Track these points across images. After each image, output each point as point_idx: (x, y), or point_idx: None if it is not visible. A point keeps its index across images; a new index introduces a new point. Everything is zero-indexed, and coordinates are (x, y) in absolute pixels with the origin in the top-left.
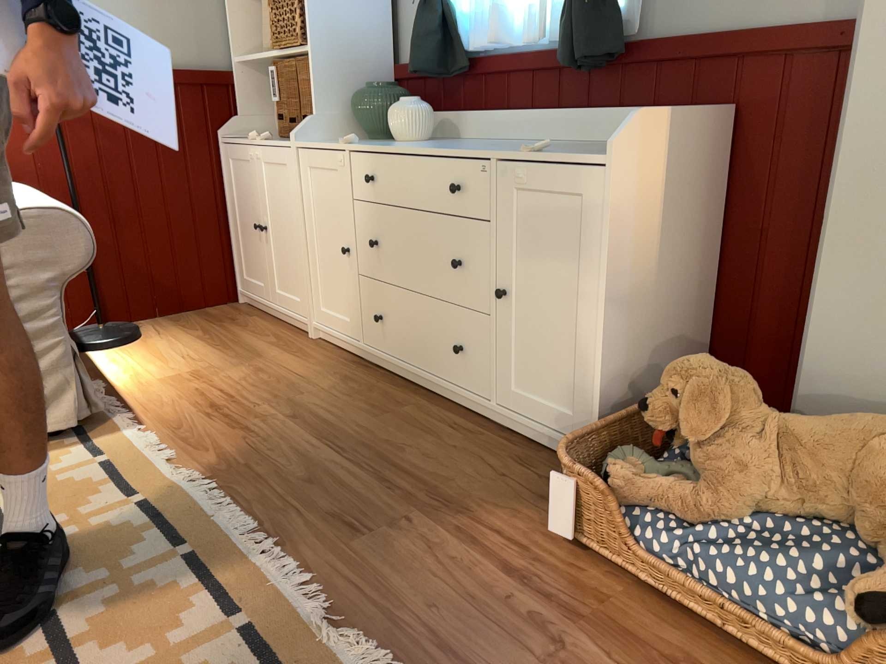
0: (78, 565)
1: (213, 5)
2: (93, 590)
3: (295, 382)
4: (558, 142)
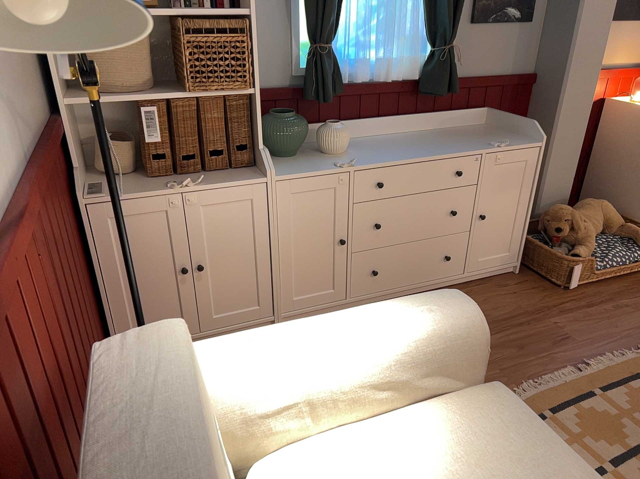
0: (620, 435)
1: None
2: (639, 426)
3: None
4: (409, 132)
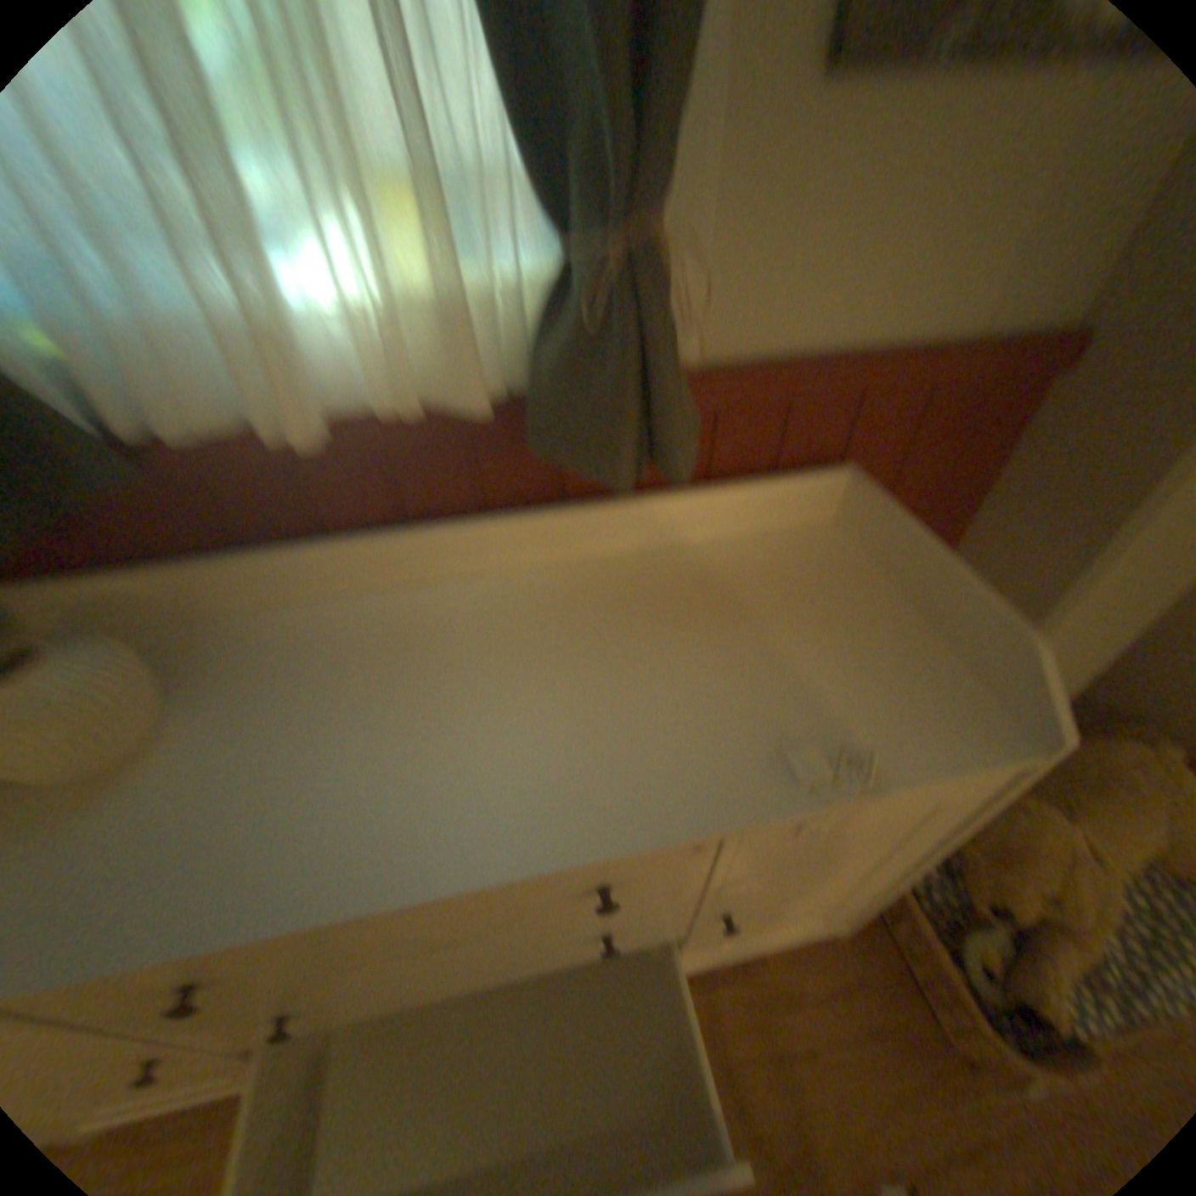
0: None
1: None
2: None
3: None
4: (528, 565)
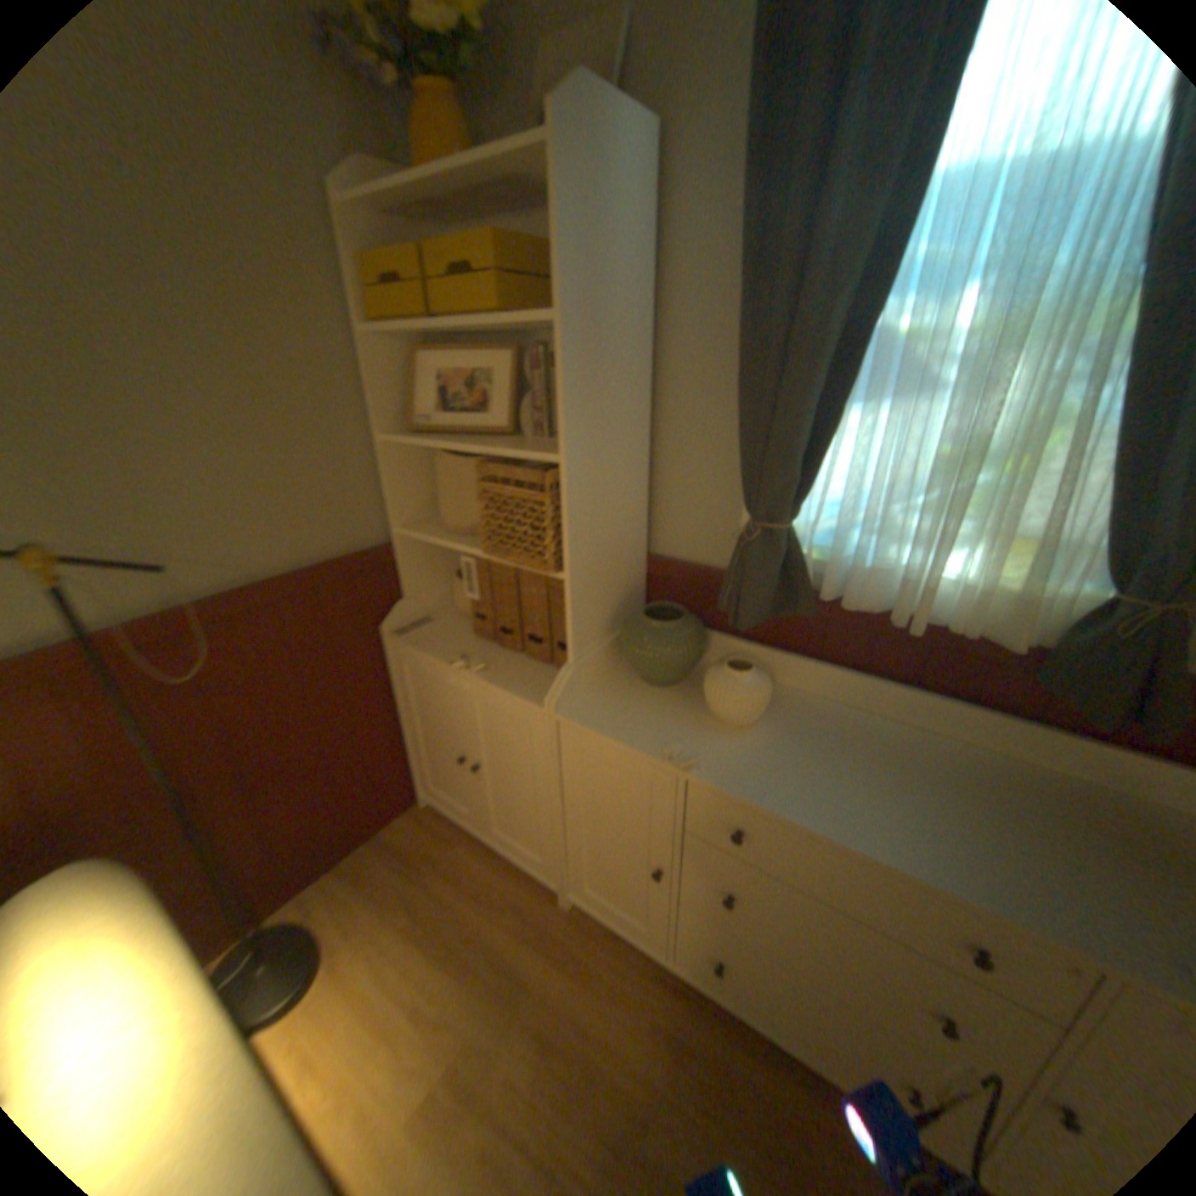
0: None
1: (357, 455)
2: None
3: (616, 1080)
4: (990, 752)
